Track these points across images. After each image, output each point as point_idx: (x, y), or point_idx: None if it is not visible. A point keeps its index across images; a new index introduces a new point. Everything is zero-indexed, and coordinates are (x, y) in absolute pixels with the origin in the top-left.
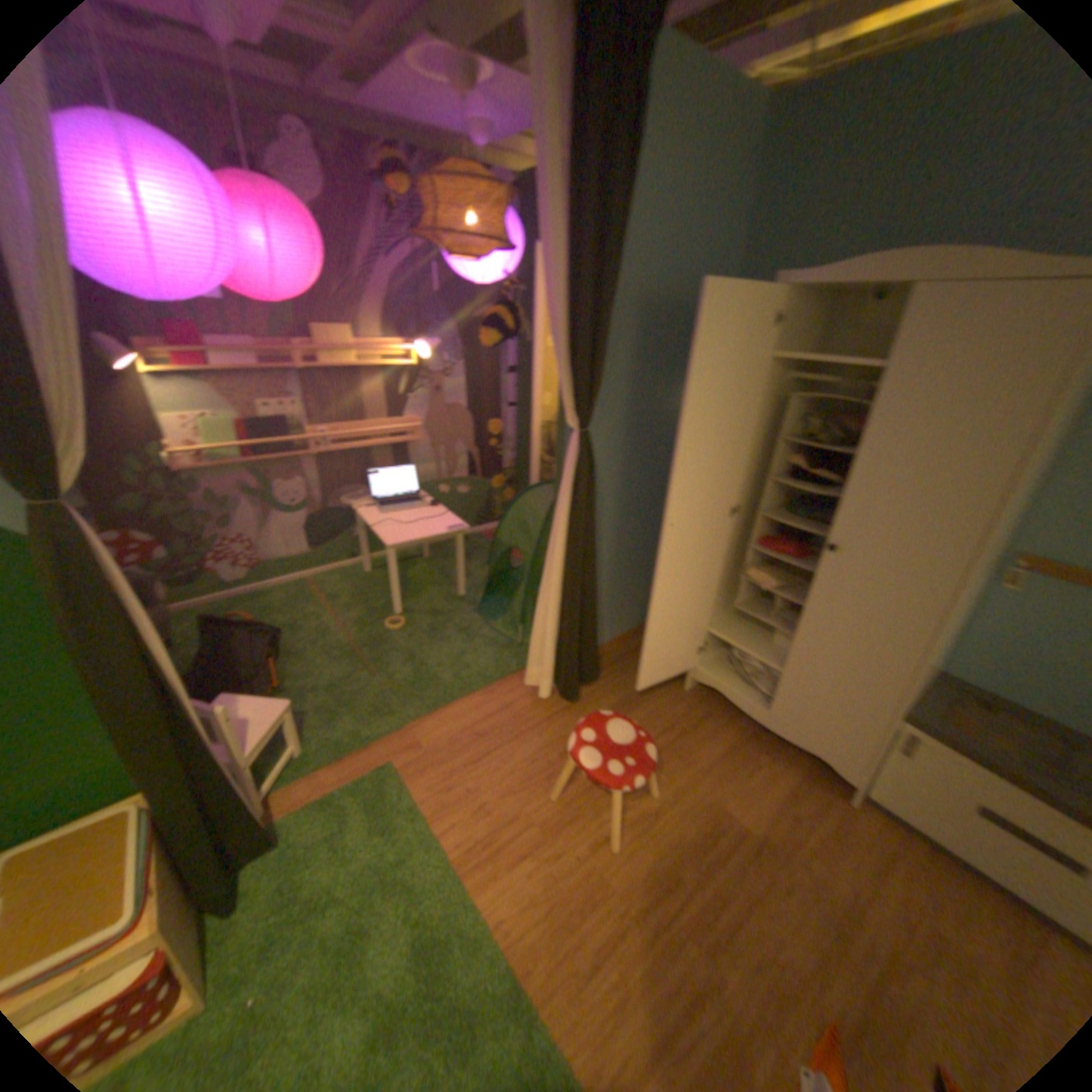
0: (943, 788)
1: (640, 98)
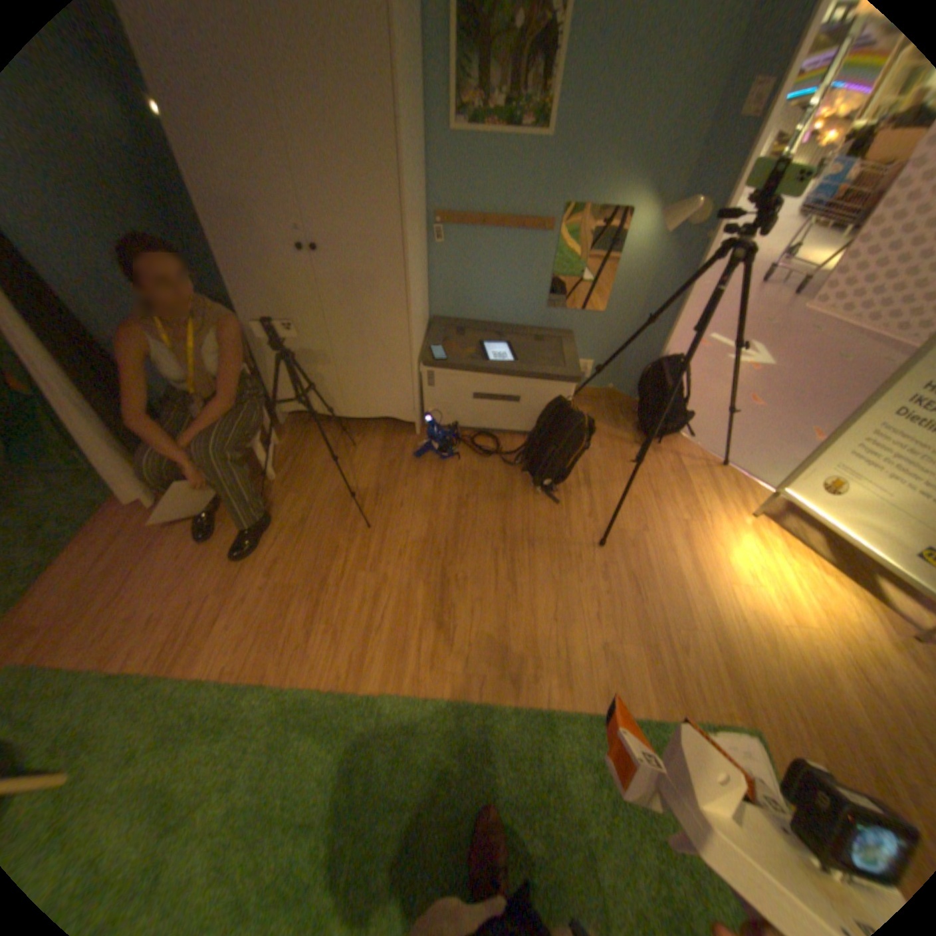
0: (450, 395)
1: None
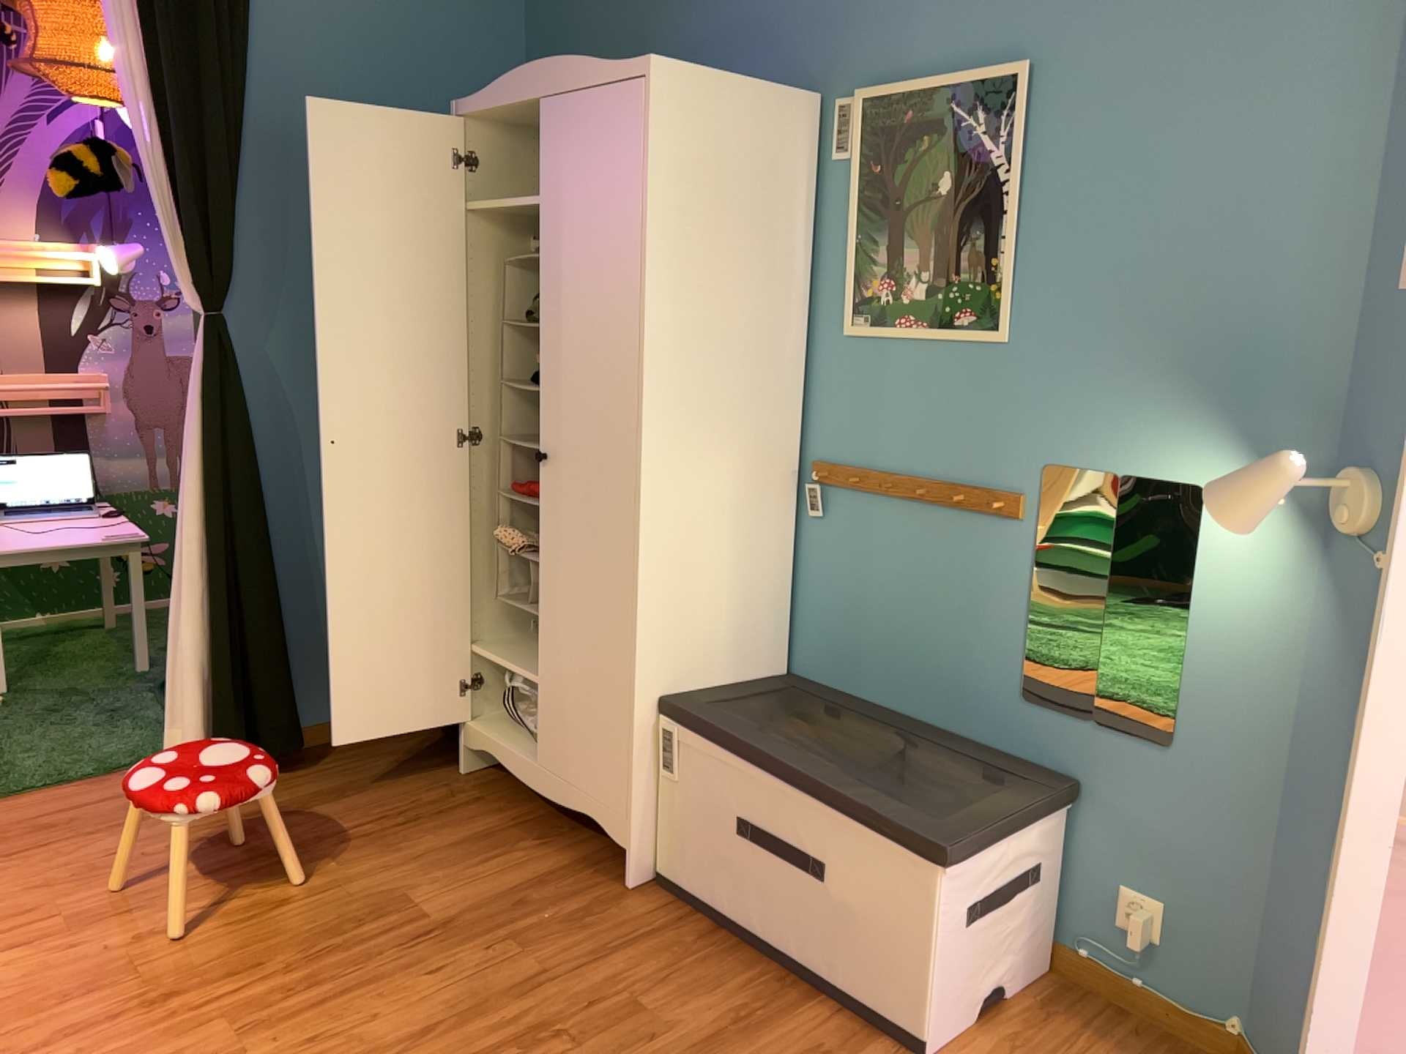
0: (700, 806)
1: None
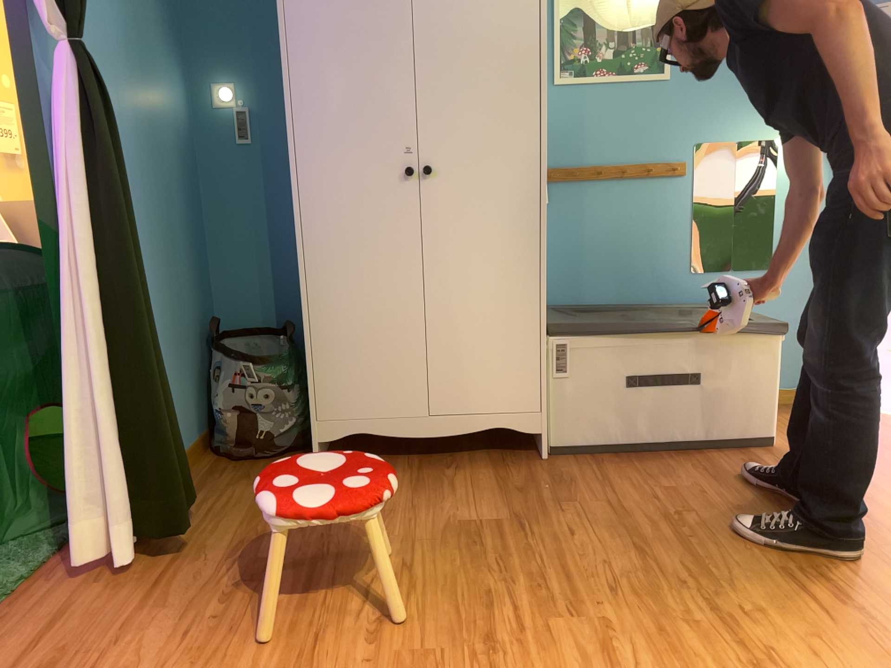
0: (590, 379)
1: None
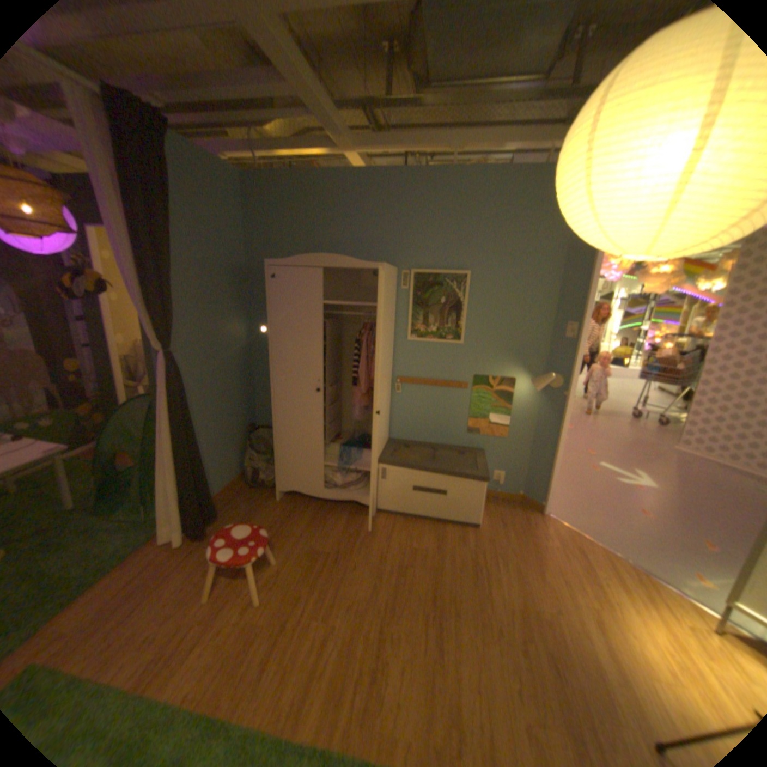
0: (399, 486)
1: (159, 163)
